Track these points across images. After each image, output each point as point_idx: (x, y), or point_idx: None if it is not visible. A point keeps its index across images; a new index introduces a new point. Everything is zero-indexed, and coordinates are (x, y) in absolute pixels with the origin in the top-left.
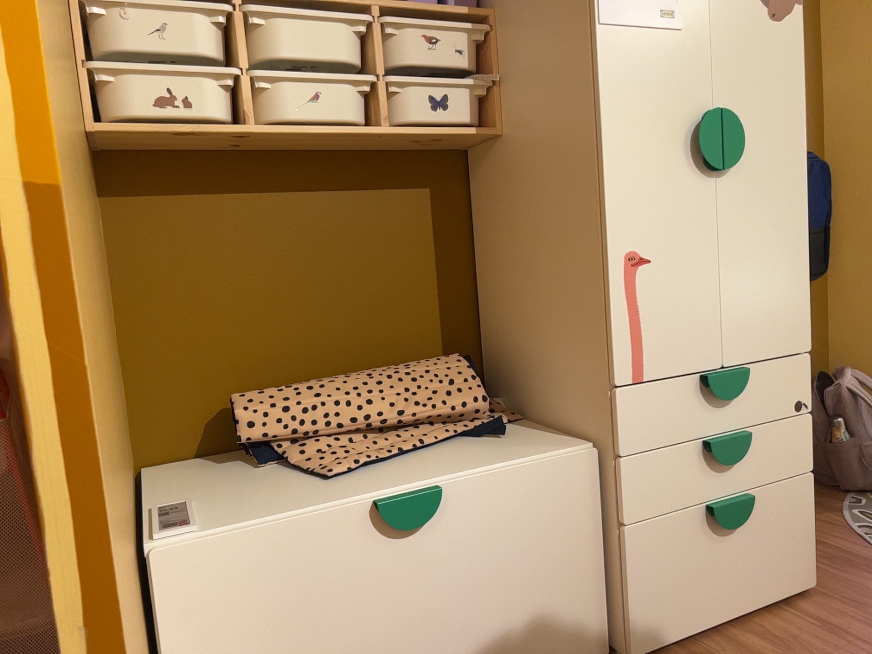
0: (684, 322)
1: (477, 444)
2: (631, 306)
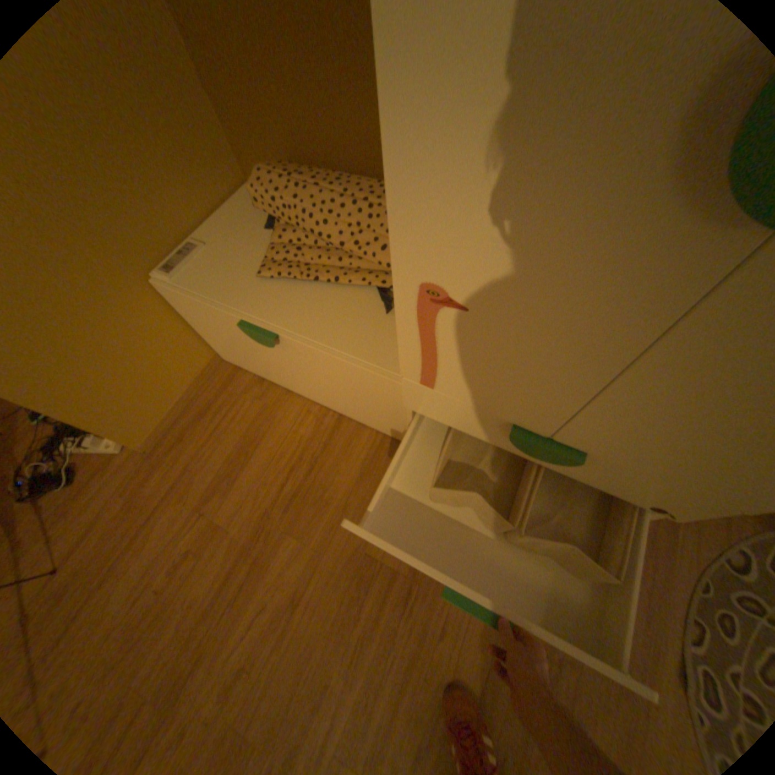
0: (504, 383)
1: (365, 306)
2: (424, 334)
